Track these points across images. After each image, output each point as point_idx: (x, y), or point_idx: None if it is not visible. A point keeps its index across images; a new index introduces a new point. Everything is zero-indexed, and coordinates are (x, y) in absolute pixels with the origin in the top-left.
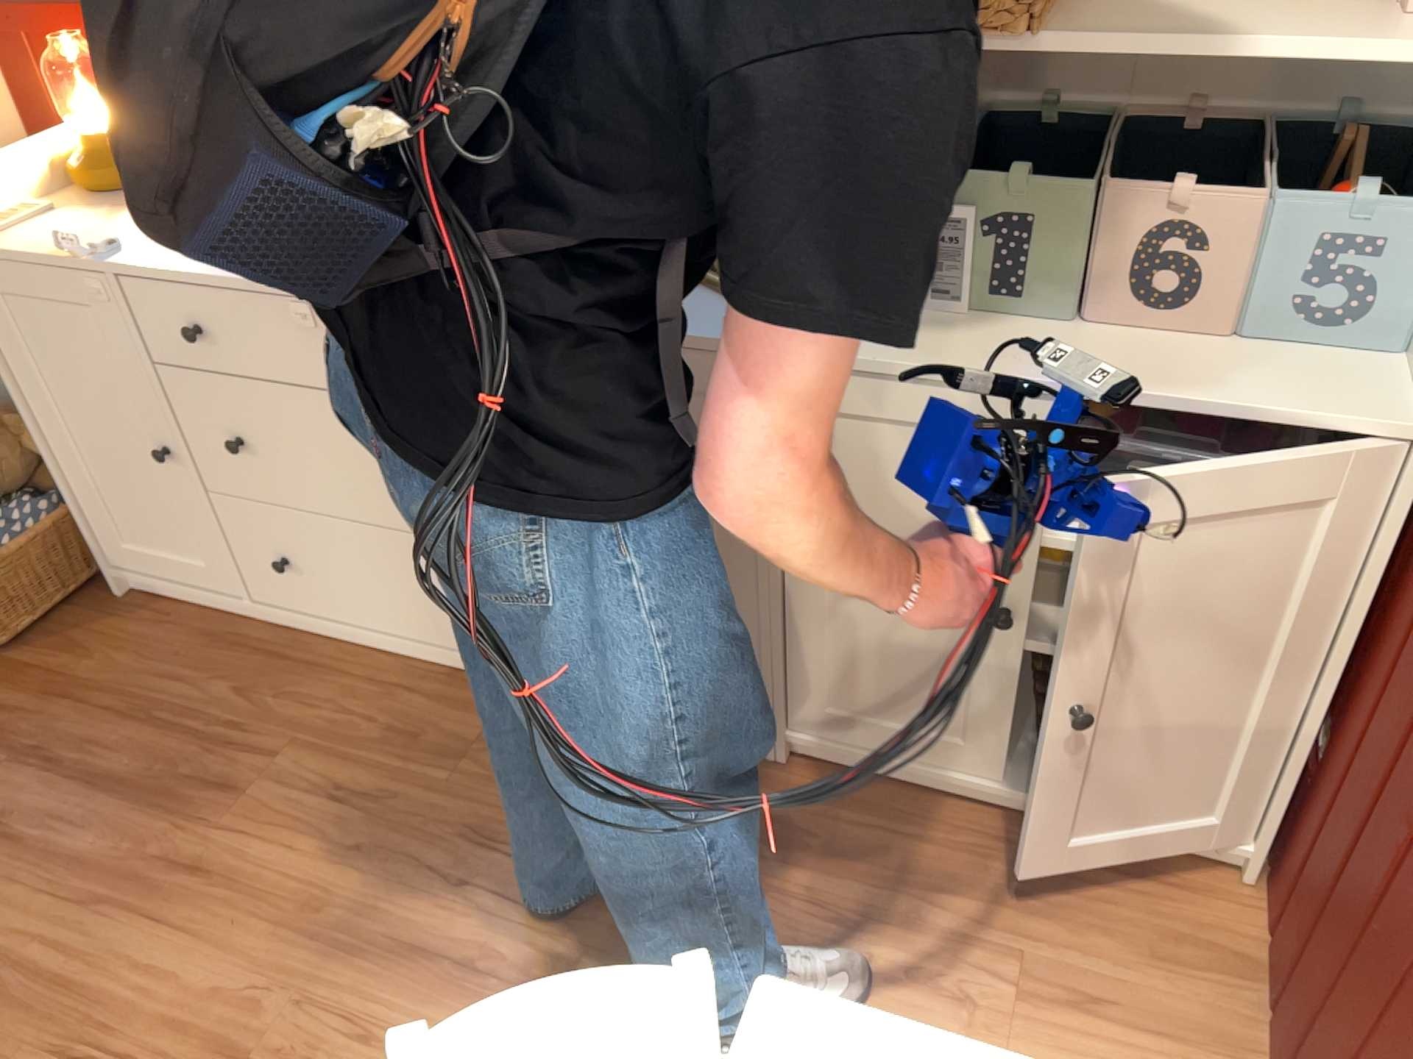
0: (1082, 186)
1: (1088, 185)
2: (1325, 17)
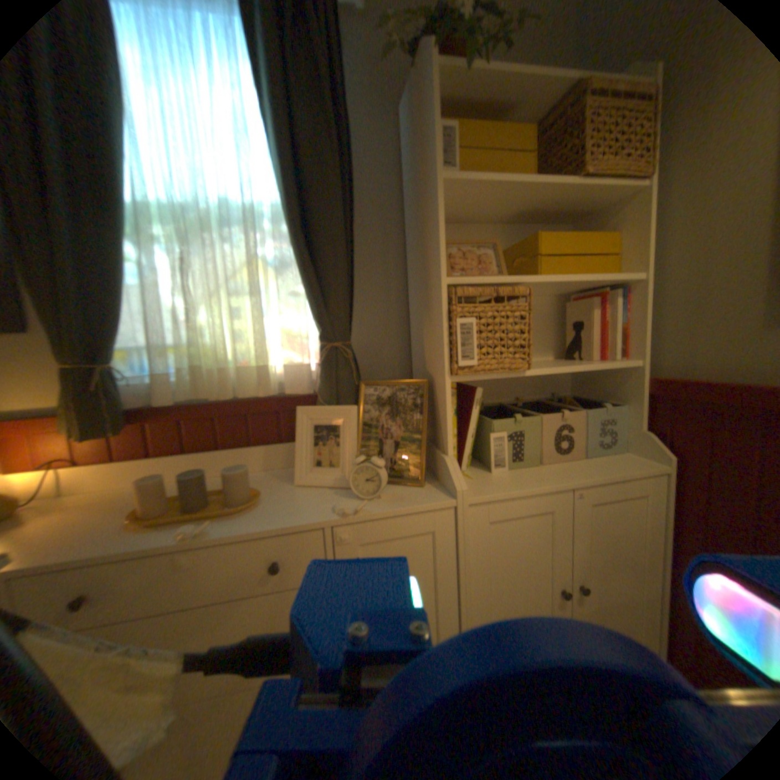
0: (533, 415)
1: (536, 415)
2: (568, 362)
